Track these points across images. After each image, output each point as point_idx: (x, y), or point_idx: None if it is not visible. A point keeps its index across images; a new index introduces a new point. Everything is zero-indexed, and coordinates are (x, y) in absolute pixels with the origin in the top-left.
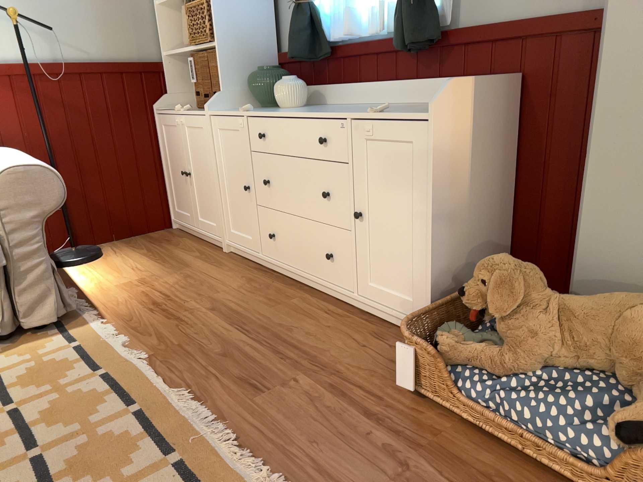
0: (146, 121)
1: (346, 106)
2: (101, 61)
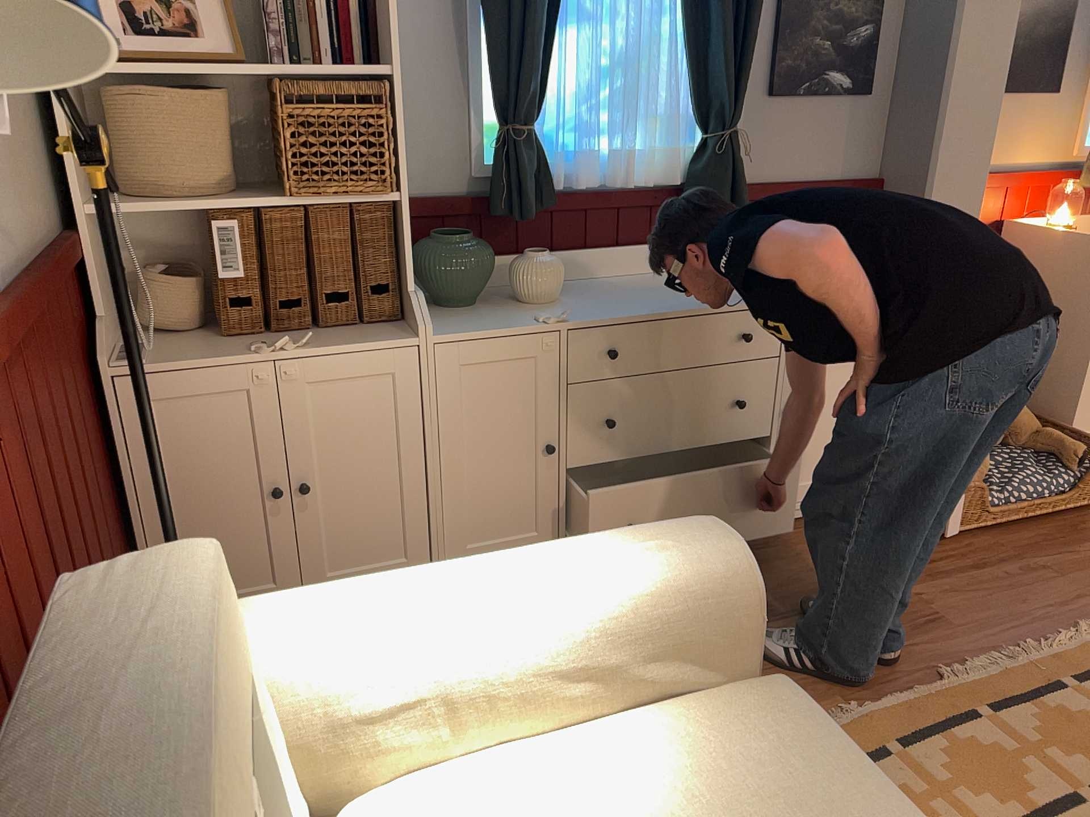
0: (90, 404)
1: (604, 283)
2: (23, 253)
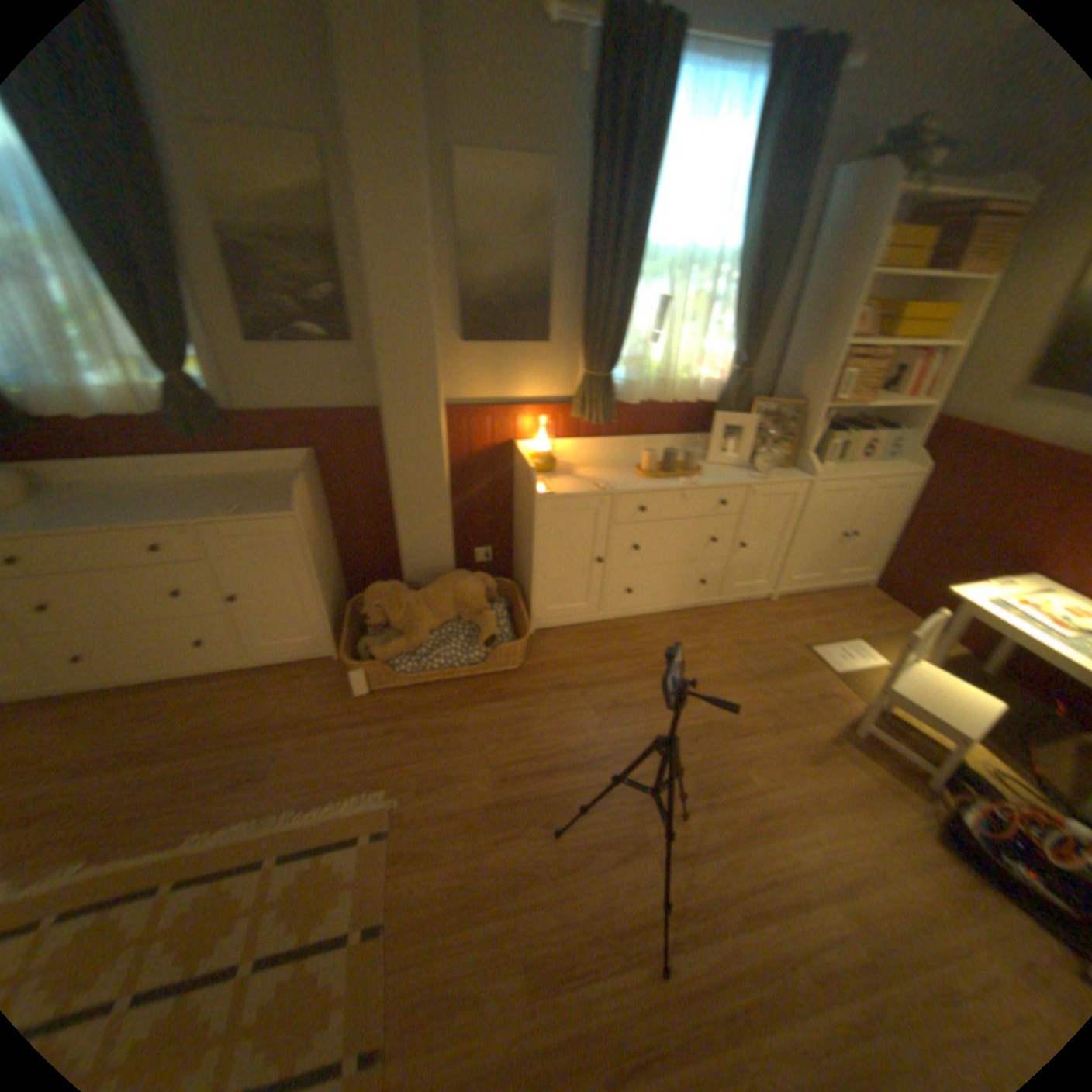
0: None
1: (109, 487)
2: None
